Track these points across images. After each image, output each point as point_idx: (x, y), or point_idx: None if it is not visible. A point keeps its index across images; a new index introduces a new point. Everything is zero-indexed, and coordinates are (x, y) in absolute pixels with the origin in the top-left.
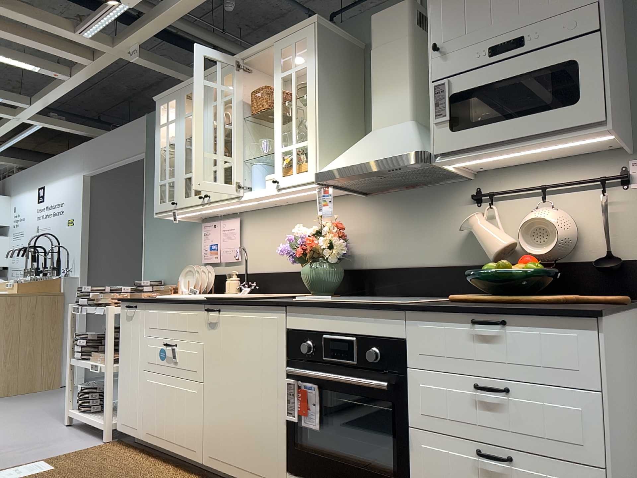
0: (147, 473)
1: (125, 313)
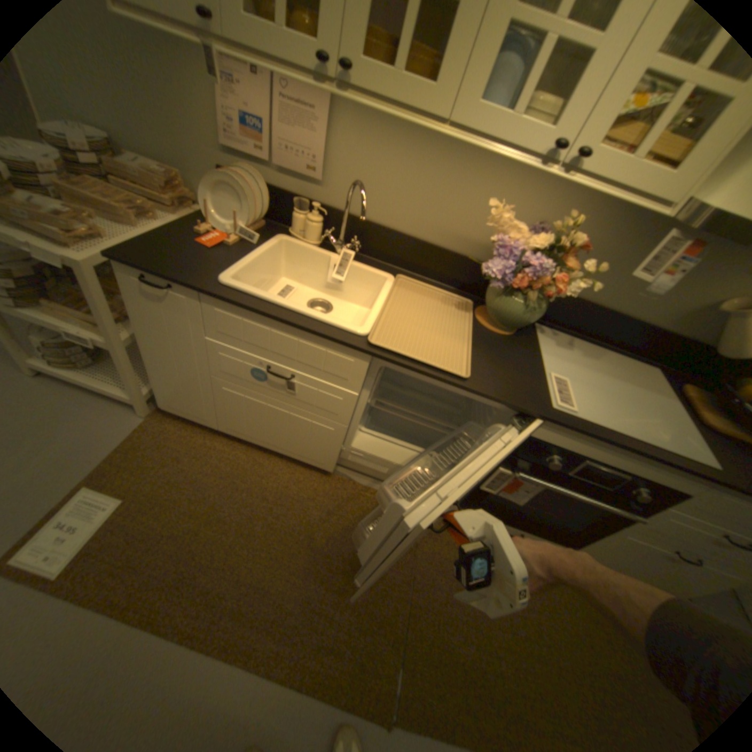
0: (261, 479)
1: (133, 283)
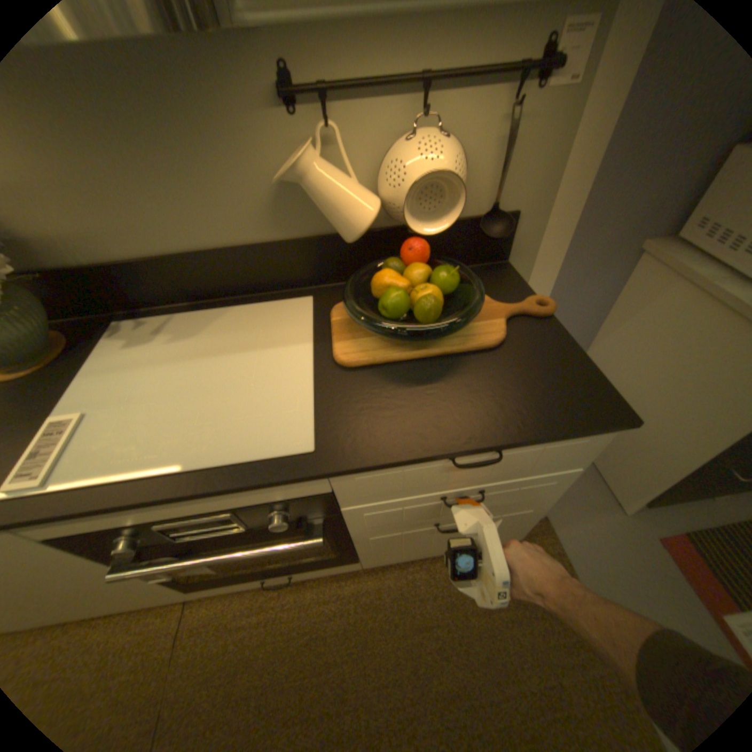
0: None
1: None
